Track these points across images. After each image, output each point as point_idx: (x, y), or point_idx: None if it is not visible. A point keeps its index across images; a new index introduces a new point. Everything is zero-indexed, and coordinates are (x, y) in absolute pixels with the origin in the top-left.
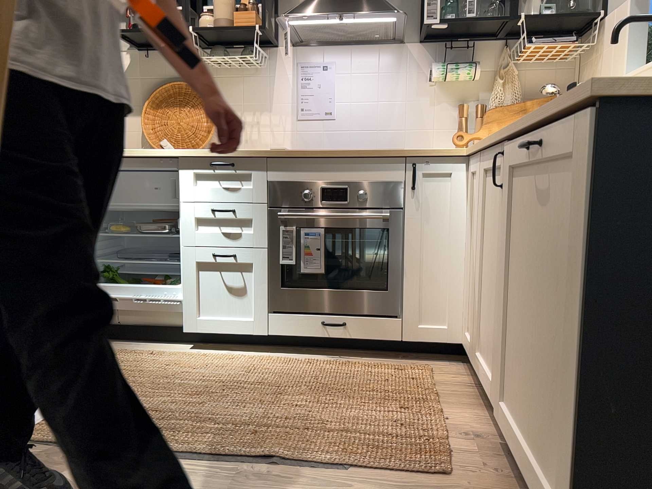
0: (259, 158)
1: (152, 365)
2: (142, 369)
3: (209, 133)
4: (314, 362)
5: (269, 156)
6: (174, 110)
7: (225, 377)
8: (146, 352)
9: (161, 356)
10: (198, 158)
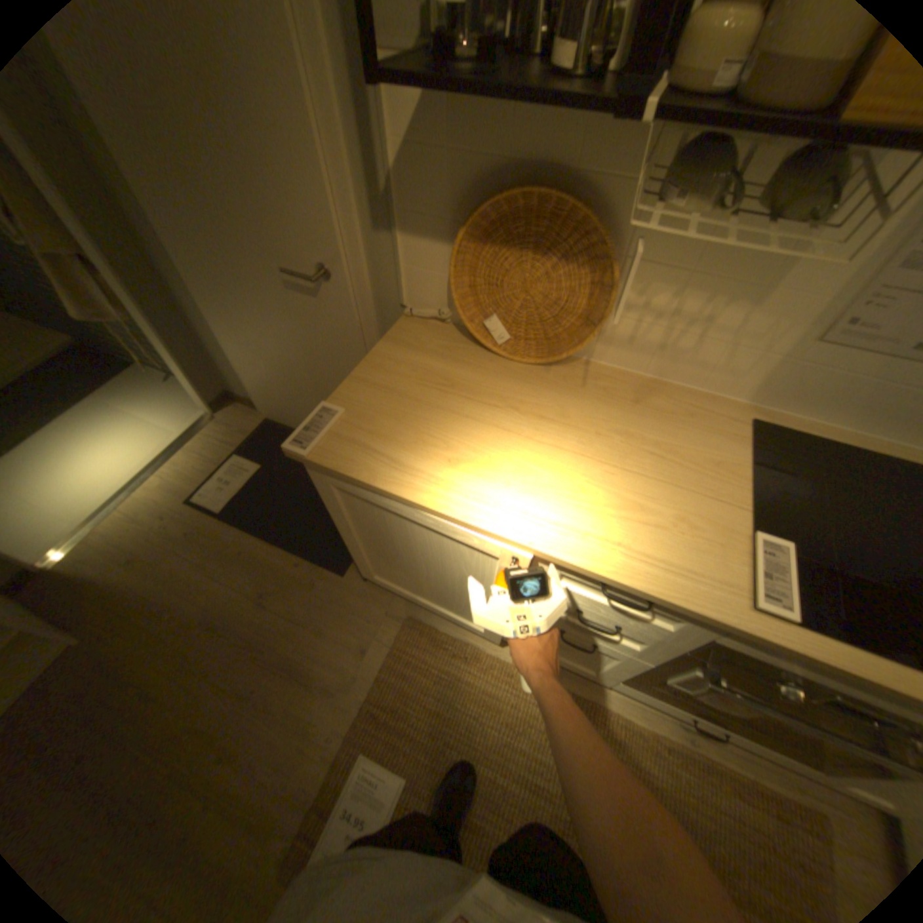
0: (723, 627)
1: (467, 700)
2: (457, 711)
3: (590, 324)
4: (664, 746)
5: (752, 638)
6: (523, 256)
7: (554, 775)
8: (457, 647)
9: (476, 667)
10: (582, 571)
